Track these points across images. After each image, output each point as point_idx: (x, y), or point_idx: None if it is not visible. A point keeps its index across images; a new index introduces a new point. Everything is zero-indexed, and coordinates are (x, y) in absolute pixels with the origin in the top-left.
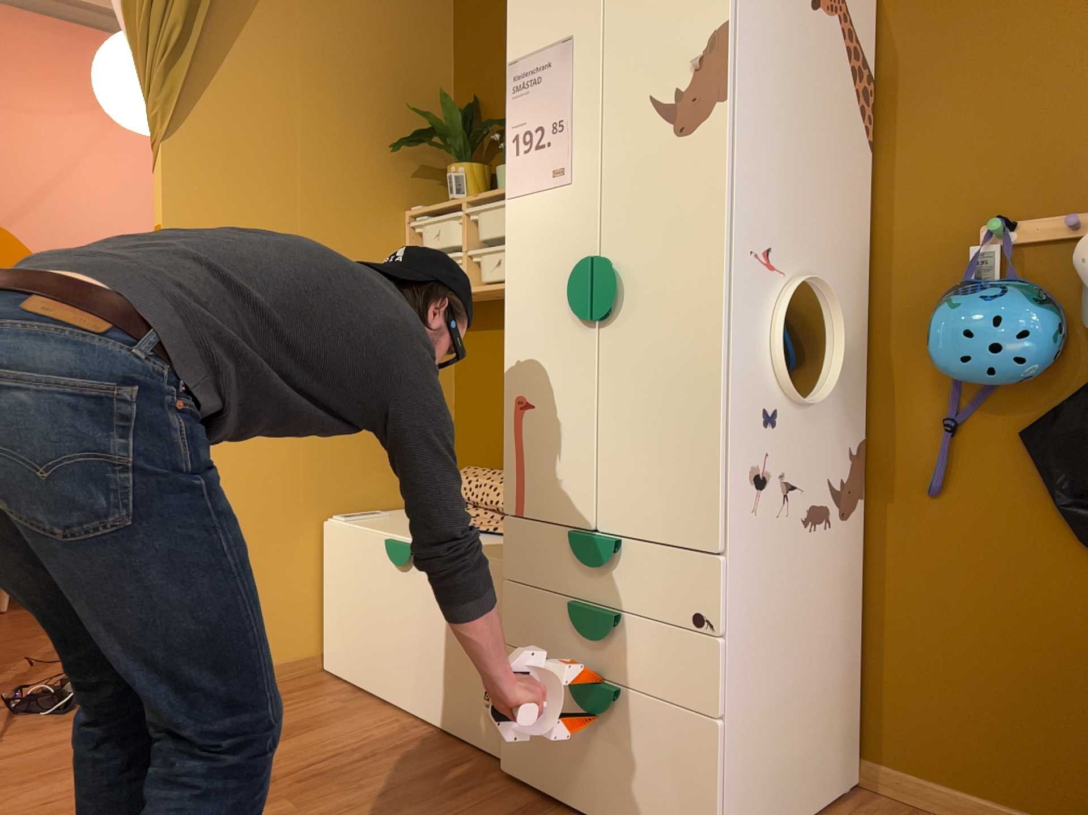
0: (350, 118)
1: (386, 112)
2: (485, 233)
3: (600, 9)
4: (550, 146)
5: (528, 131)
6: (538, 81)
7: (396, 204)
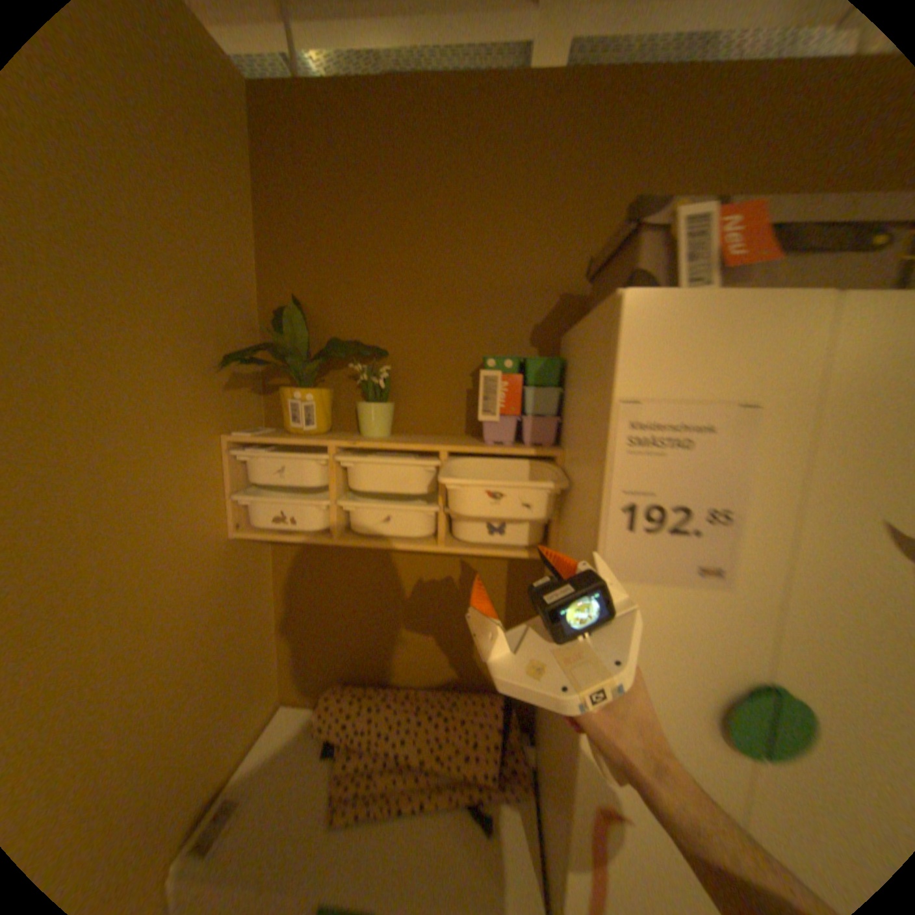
0: (144, 319)
1: (190, 307)
2: (368, 486)
3: (824, 381)
4: (701, 536)
5: (658, 504)
6: (687, 443)
7: (211, 429)
